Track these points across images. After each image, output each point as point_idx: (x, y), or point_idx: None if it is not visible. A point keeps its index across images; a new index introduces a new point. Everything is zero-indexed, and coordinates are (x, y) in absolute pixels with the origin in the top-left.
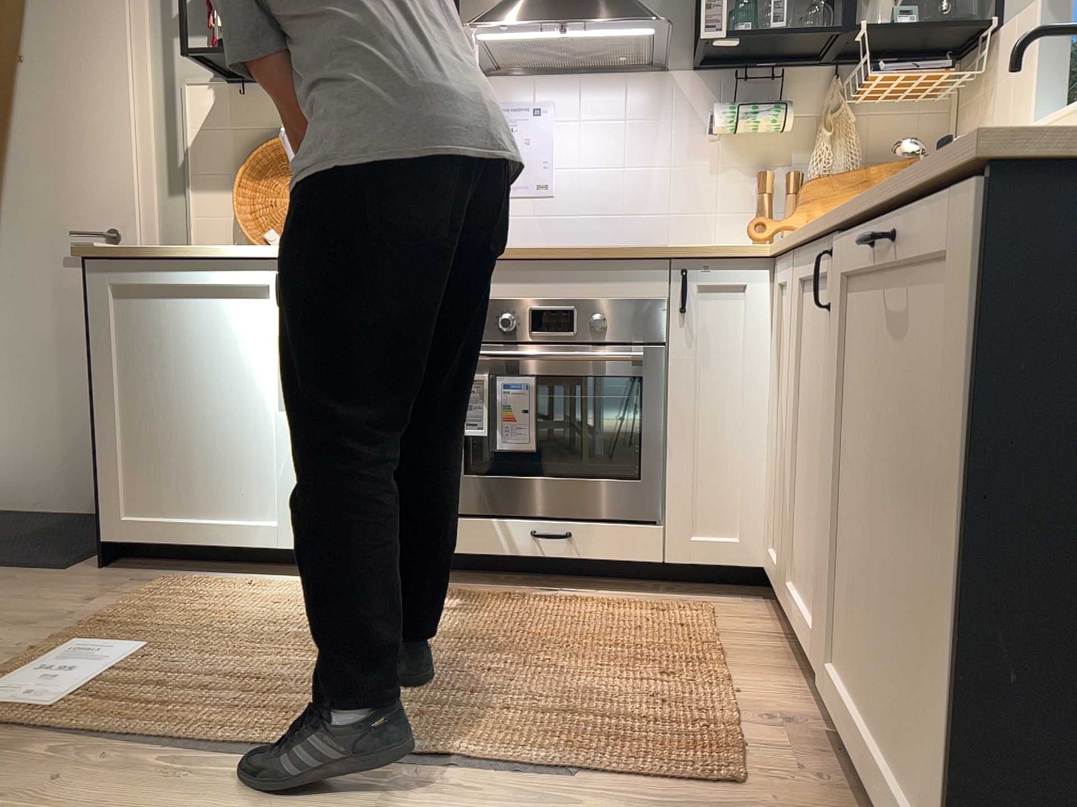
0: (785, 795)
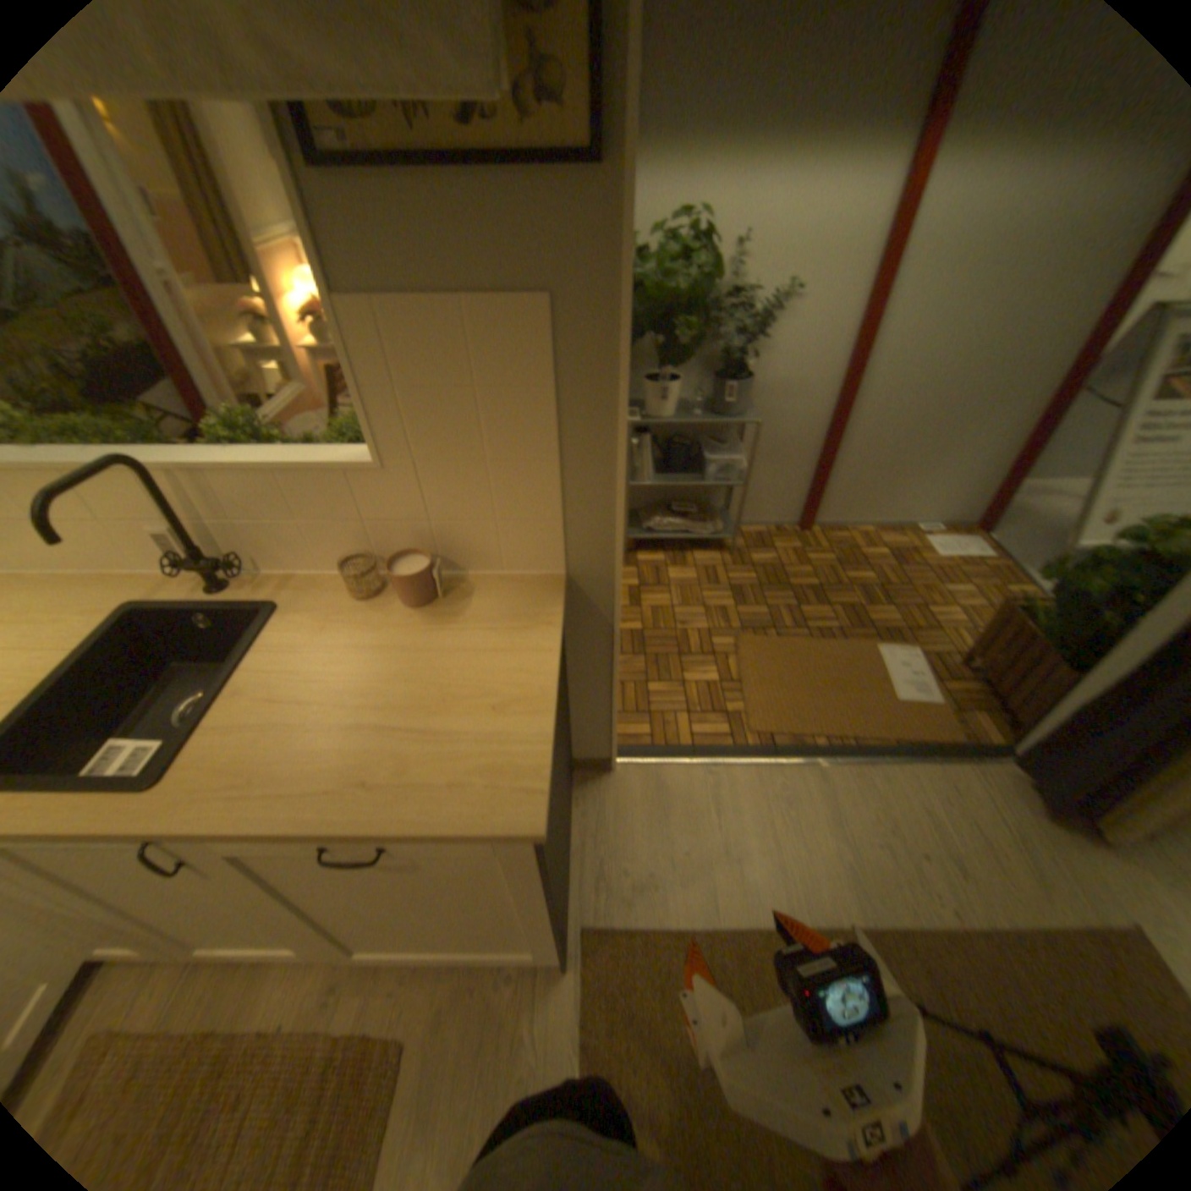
0: (406, 1019)
